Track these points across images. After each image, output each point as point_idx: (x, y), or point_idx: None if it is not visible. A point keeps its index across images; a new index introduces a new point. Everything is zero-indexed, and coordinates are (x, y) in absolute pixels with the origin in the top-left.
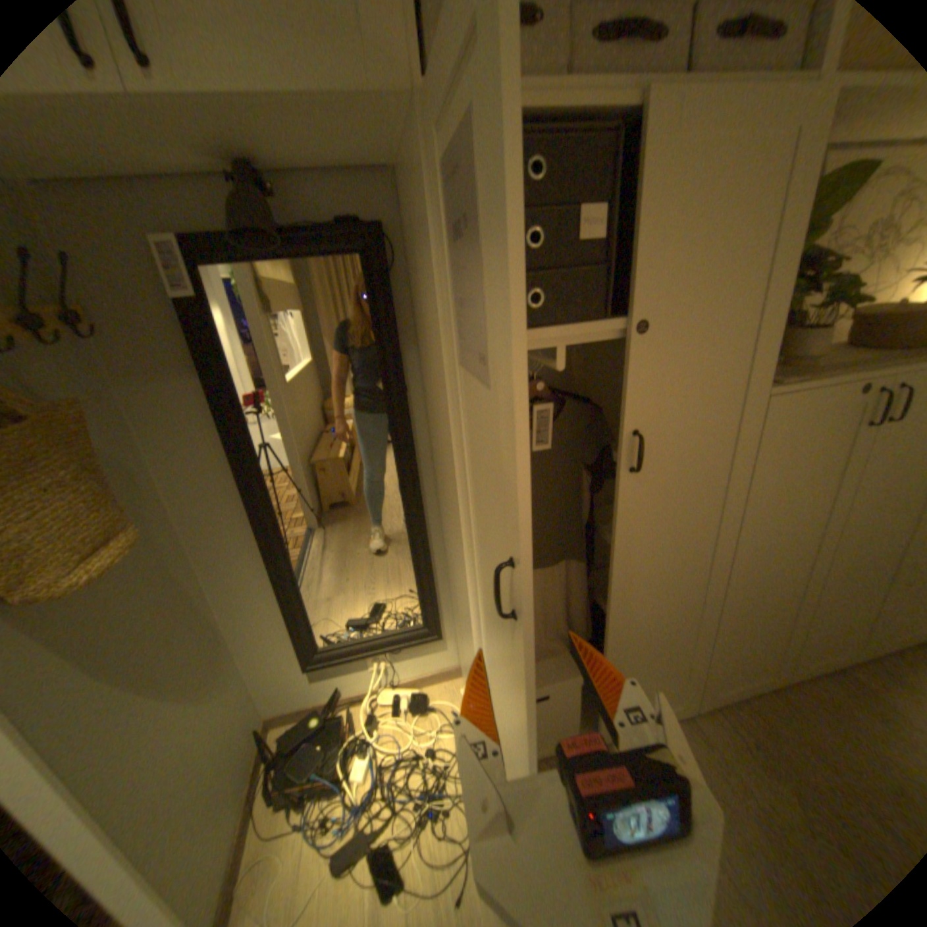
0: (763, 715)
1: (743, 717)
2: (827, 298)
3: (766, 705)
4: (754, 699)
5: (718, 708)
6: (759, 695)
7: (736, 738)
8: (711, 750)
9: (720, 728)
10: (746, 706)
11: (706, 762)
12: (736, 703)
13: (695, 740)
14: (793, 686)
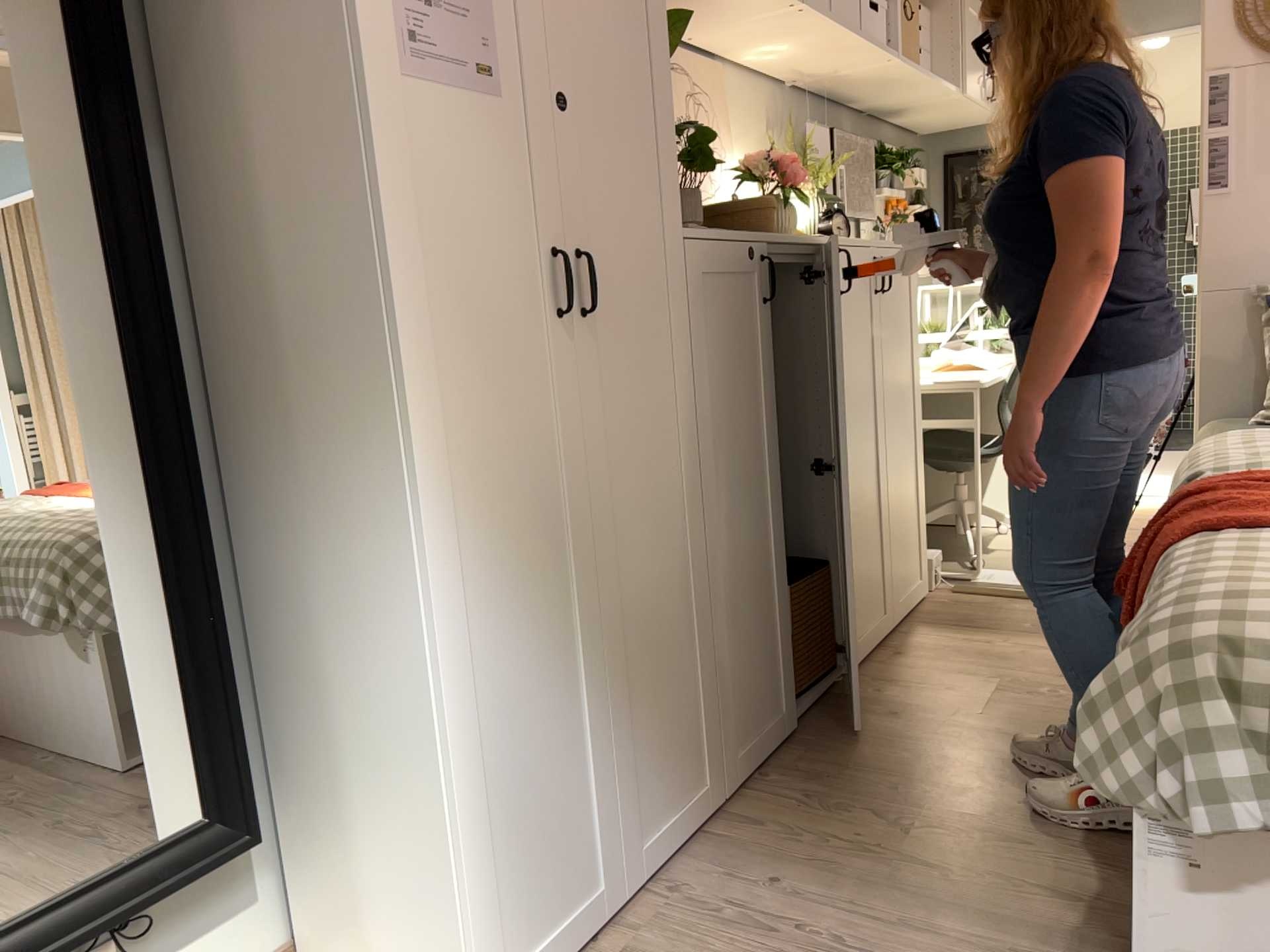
0: (786, 768)
1: (768, 781)
2: (680, 151)
3: (782, 758)
4: (766, 758)
5: (736, 788)
6: (769, 754)
7: (774, 803)
8: (758, 830)
9: (751, 805)
10: (764, 769)
11: (761, 843)
12: (752, 772)
13: (733, 832)
14: (796, 727)
